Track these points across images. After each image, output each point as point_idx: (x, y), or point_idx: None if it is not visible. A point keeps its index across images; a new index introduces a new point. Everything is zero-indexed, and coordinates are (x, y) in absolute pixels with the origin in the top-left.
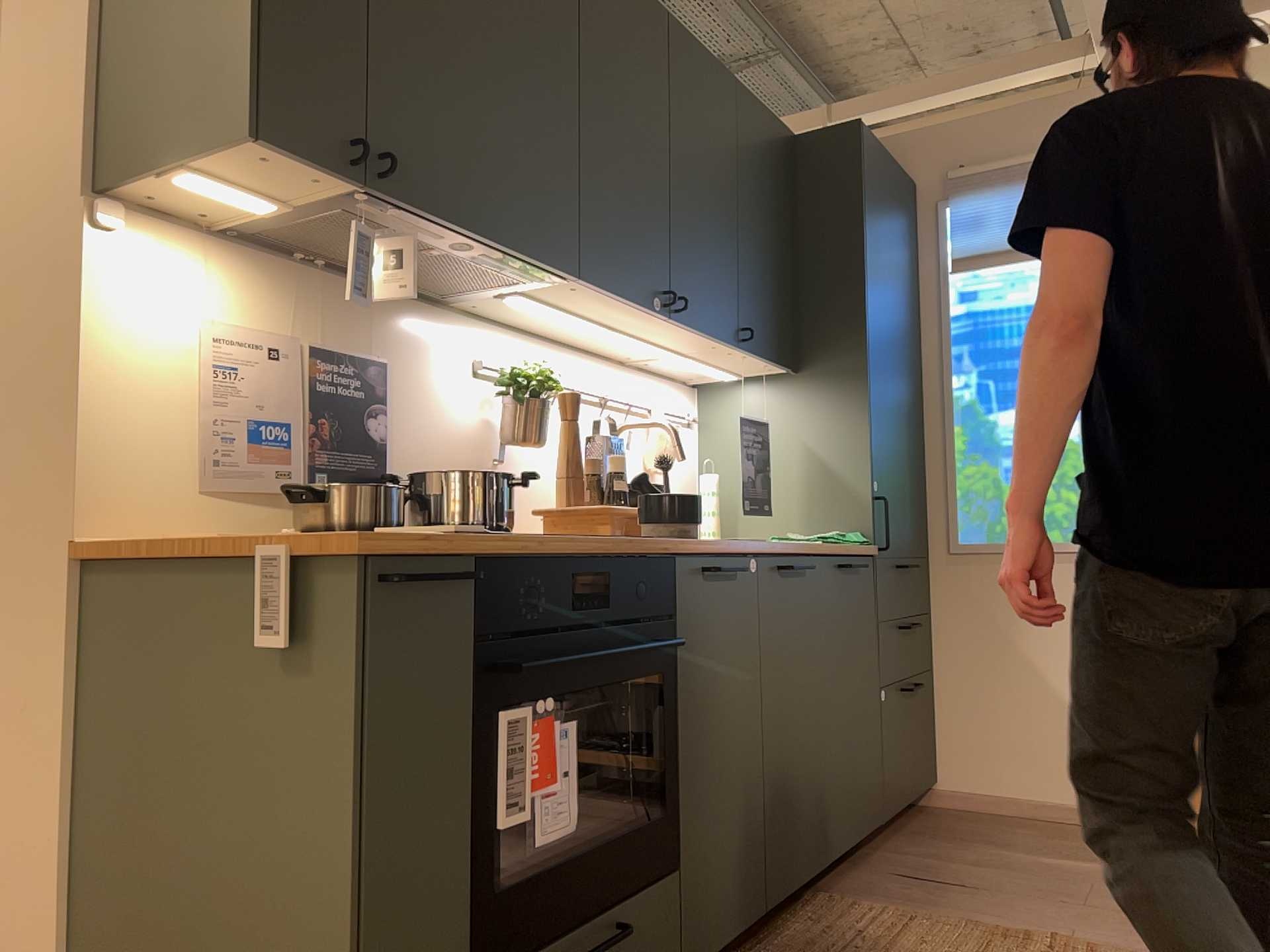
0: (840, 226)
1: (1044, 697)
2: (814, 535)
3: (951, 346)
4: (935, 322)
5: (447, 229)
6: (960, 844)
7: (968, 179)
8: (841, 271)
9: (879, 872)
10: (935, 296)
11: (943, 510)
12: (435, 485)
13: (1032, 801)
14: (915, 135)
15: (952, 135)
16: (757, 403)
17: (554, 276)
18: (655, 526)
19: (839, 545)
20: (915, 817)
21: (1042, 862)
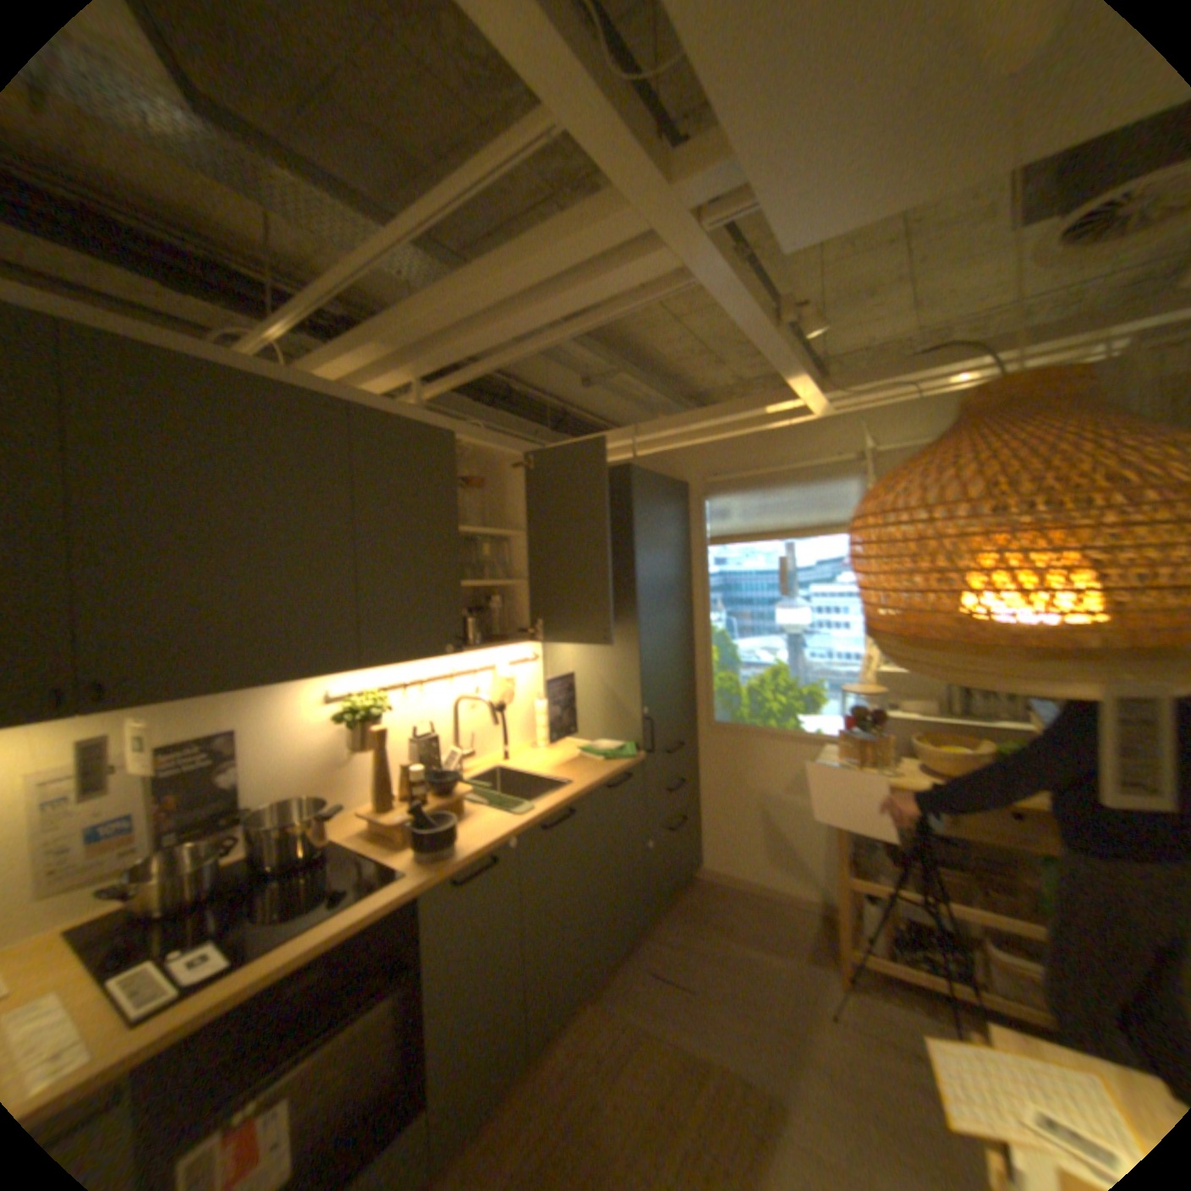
0: (620, 537)
1: (765, 825)
2: (607, 741)
3: (710, 594)
4: (701, 577)
5: (205, 696)
6: (701, 934)
7: (719, 484)
8: (621, 568)
9: (639, 972)
10: (700, 559)
11: (706, 699)
12: (258, 834)
13: (757, 887)
14: (688, 449)
15: (711, 451)
16: (574, 649)
17: (344, 670)
18: (415, 856)
19: (615, 761)
20: (685, 896)
21: (747, 959)
